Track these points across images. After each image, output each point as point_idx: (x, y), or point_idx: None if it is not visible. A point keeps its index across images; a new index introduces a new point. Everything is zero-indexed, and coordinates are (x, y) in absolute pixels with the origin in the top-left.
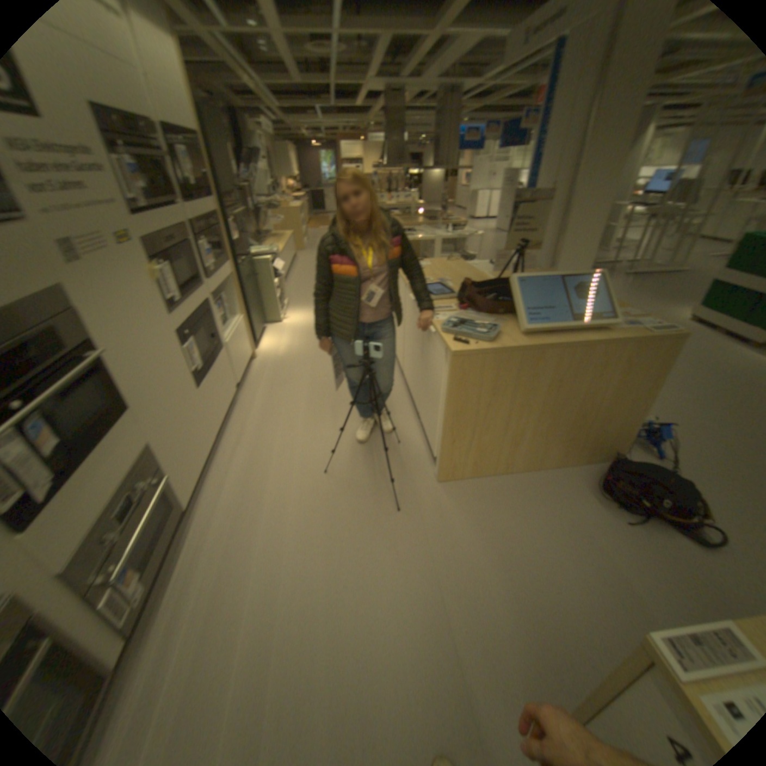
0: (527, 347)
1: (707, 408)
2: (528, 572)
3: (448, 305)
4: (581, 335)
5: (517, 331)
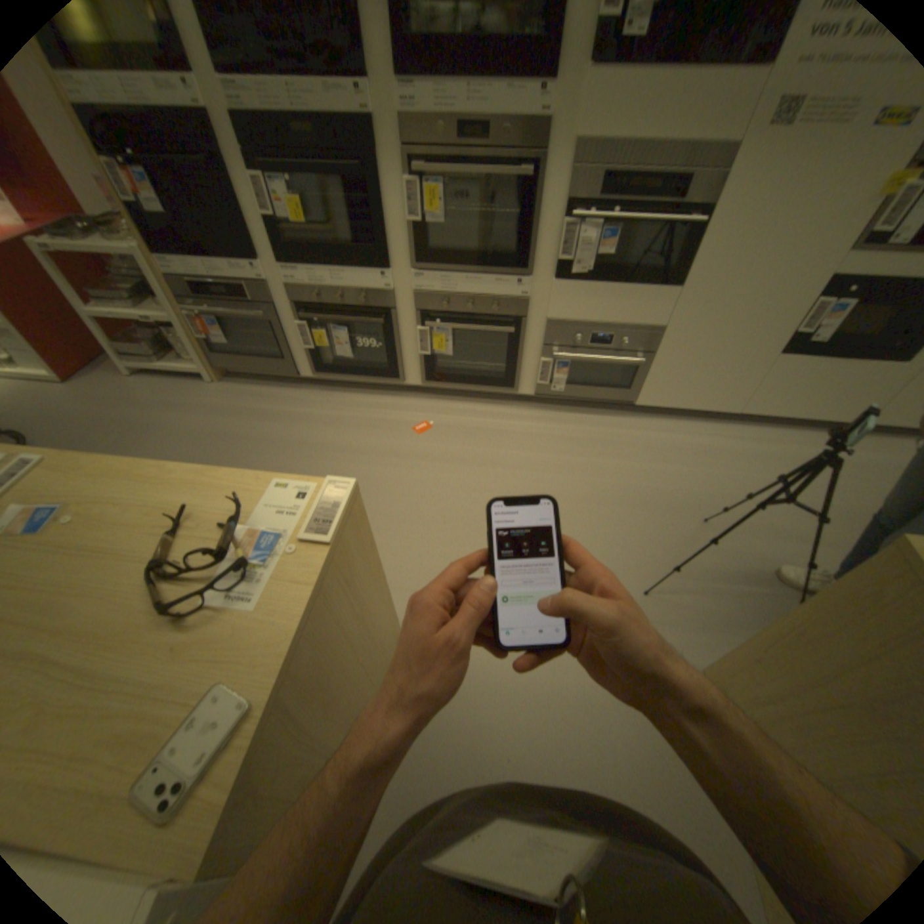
0: None
1: None
2: (548, 745)
3: None
4: None
5: None
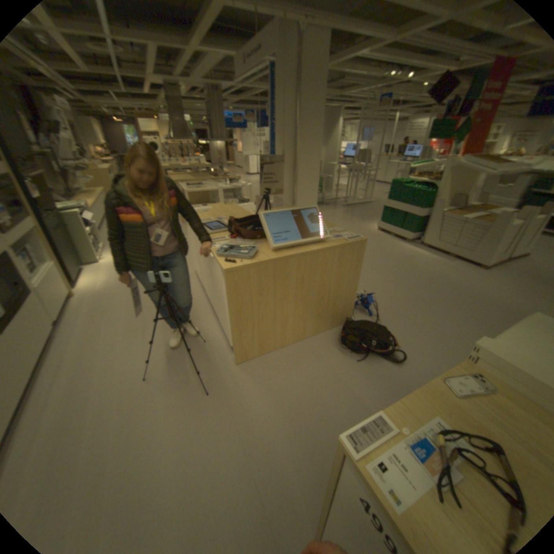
0: (276, 260)
1: (391, 281)
2: (302, 412)
3: (224, 237)
4: (309, 247)
5: (270, 249)
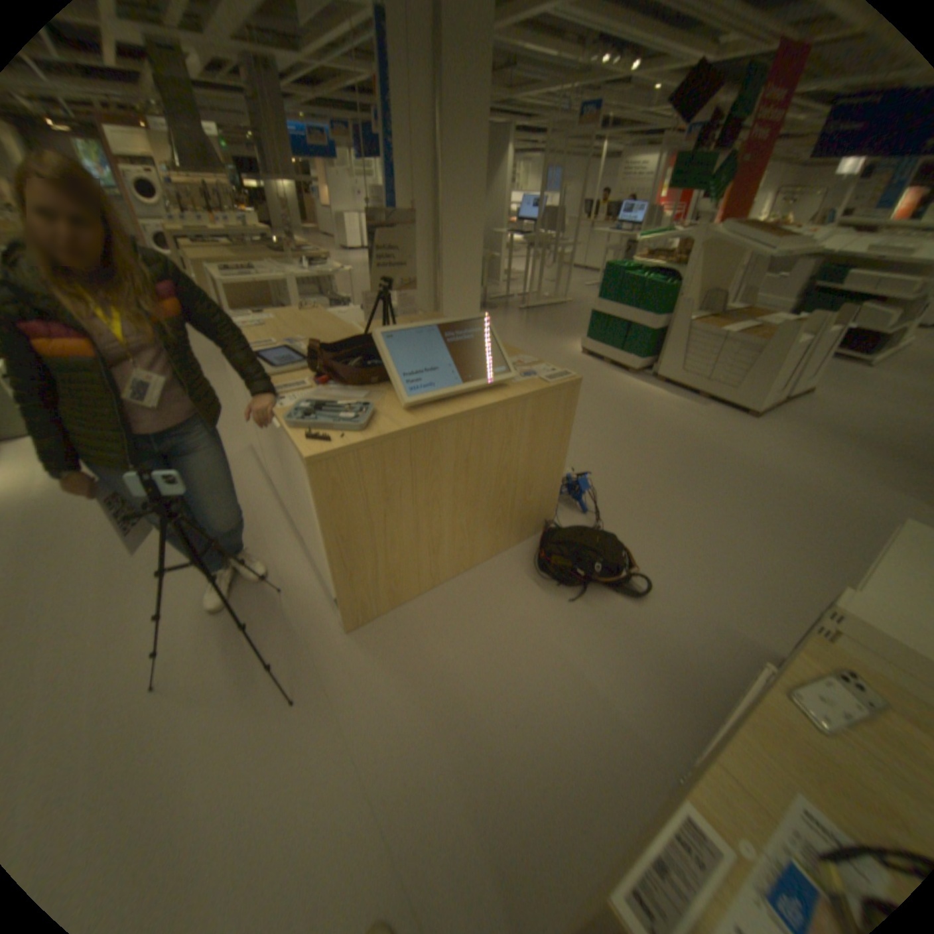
0: (413, 427)
1: (610, 444)
2: (477, 713)
3: (301, 379)
4: (475, 397)
5: (399, 404)
